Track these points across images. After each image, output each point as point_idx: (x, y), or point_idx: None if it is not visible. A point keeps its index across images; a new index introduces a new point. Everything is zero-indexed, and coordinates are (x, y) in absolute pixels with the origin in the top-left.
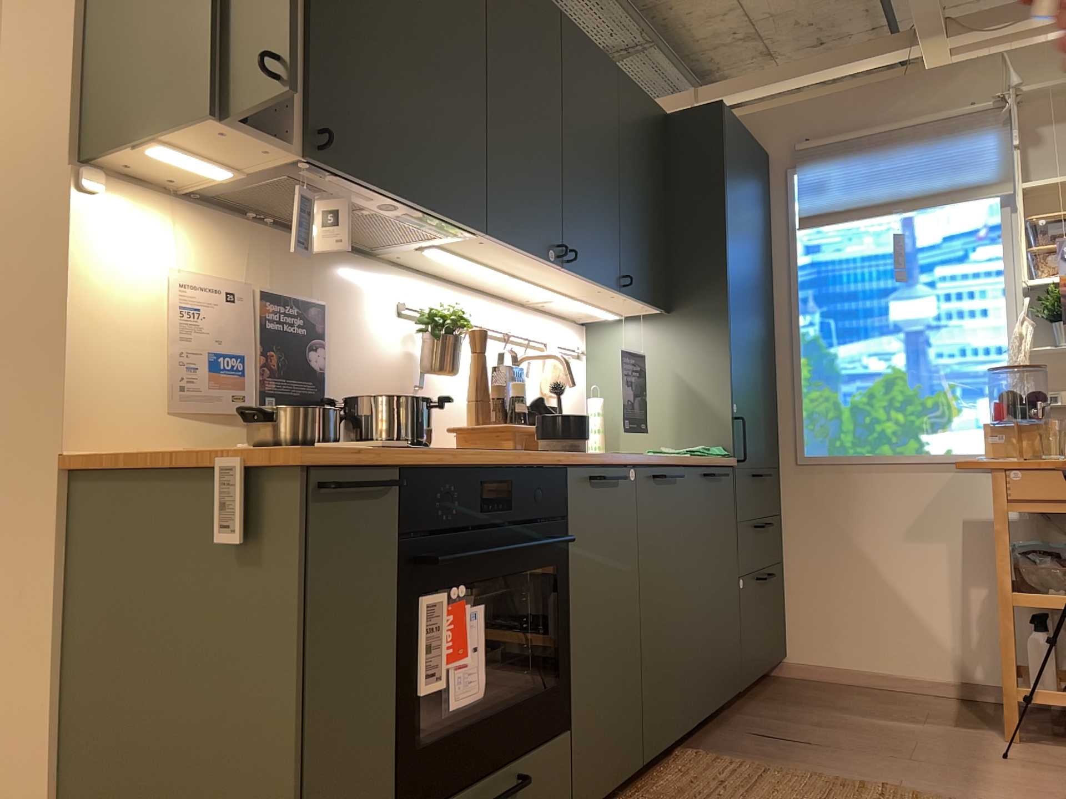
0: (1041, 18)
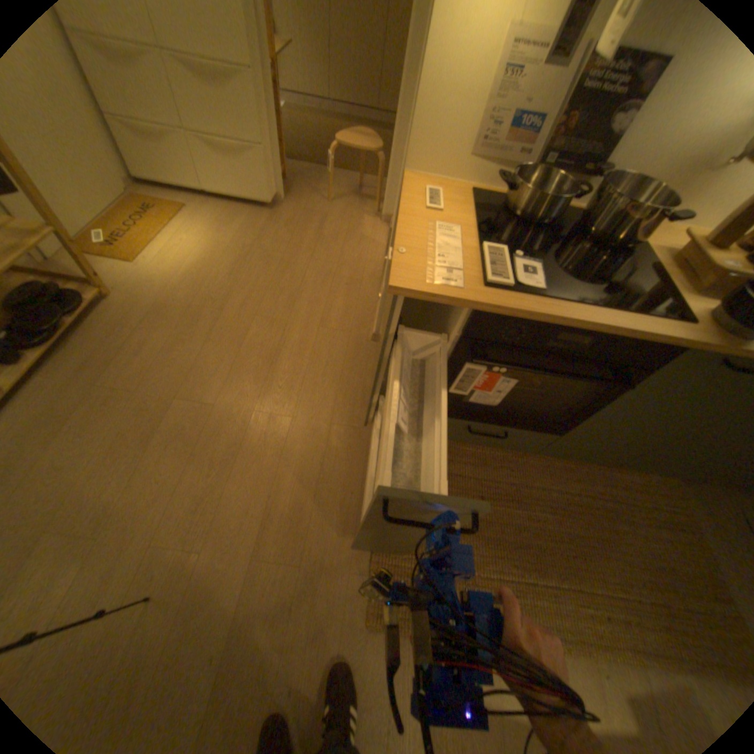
0: None
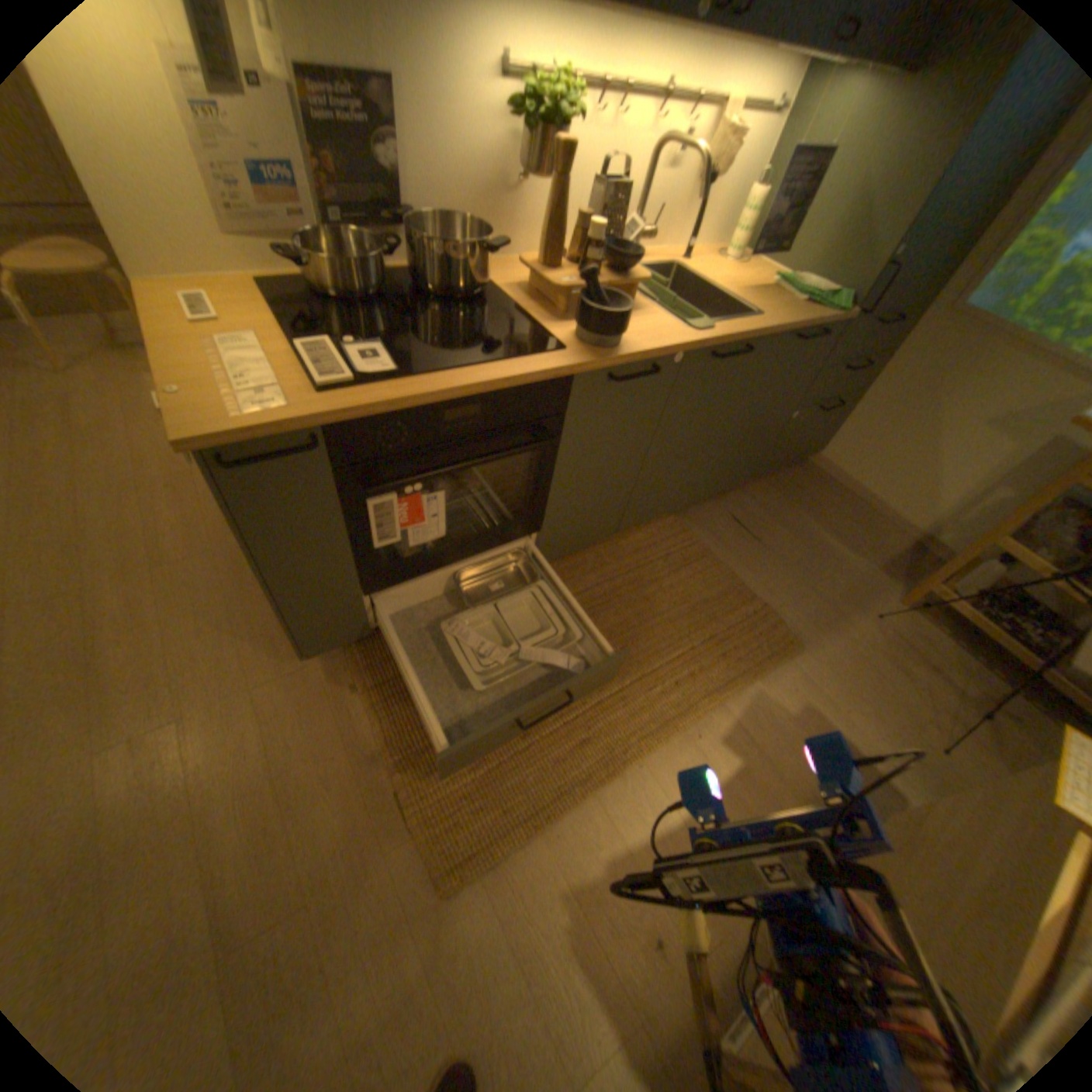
0: None
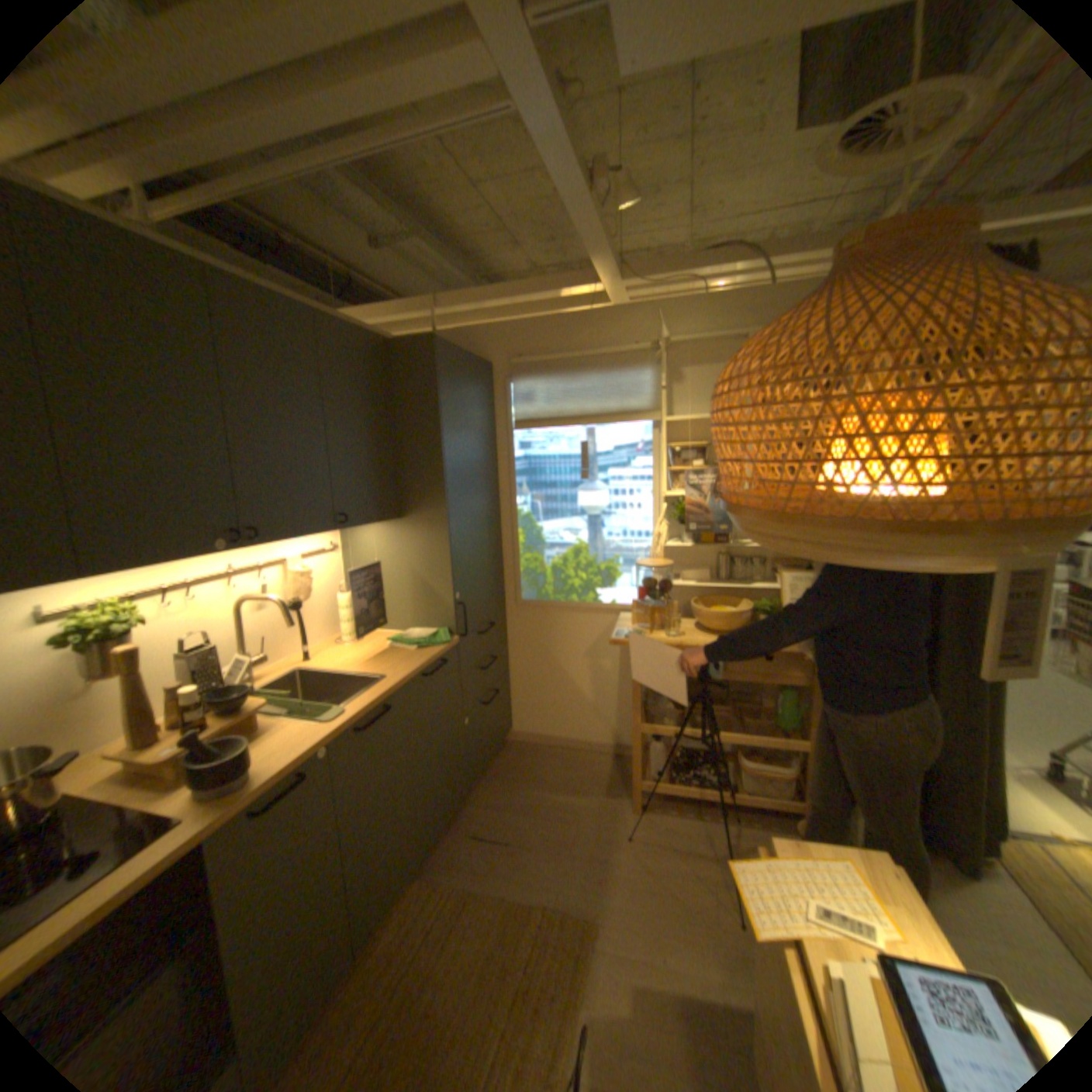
0: (689, 277)
